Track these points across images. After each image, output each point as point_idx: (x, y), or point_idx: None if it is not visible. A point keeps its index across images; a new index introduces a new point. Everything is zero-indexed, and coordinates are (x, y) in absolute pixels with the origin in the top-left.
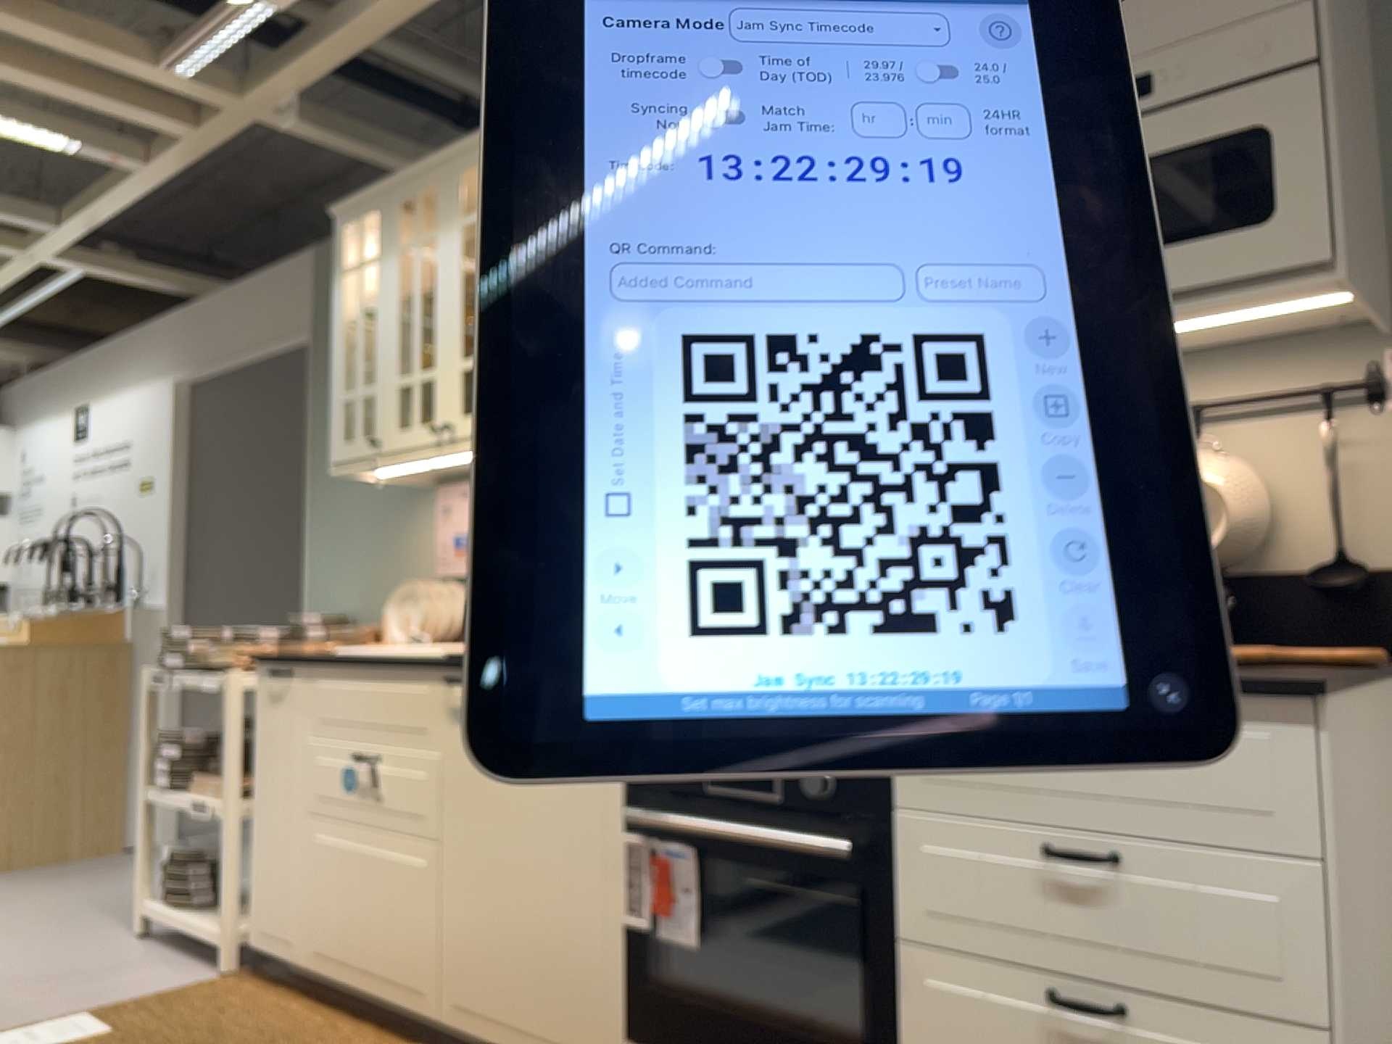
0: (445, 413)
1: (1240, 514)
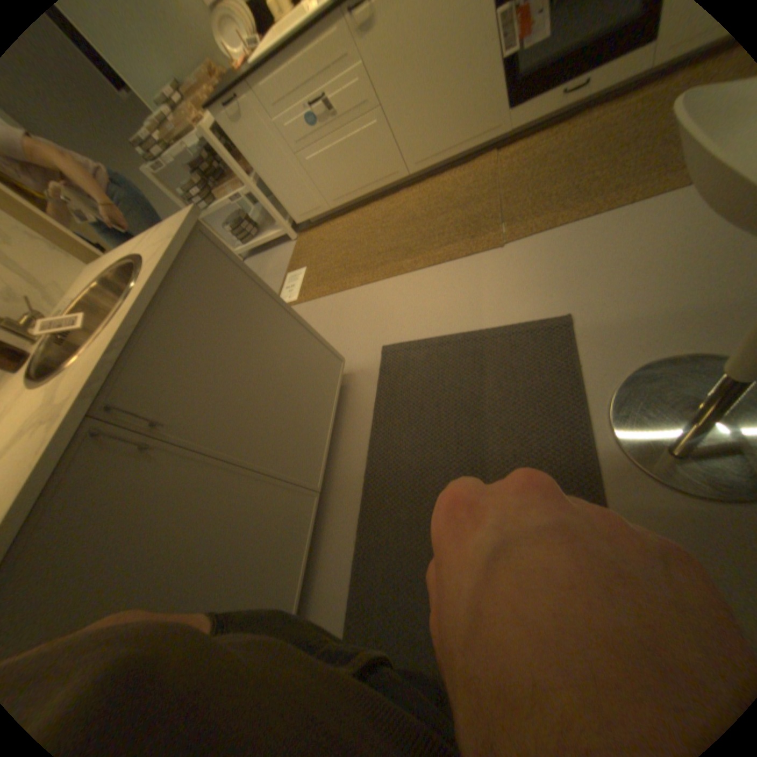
0: None
1: None
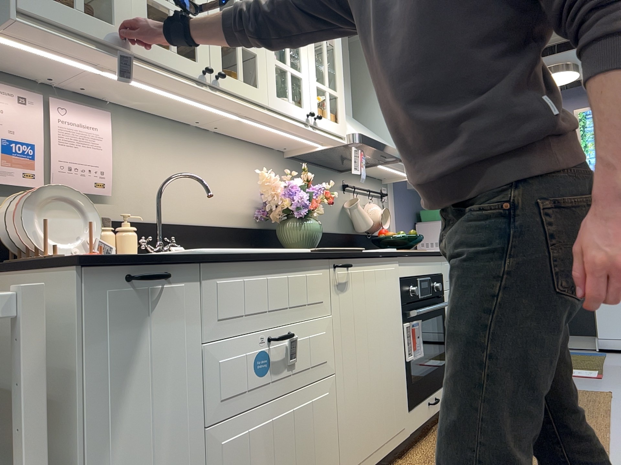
0: (208, 61)
1: (378, 220)
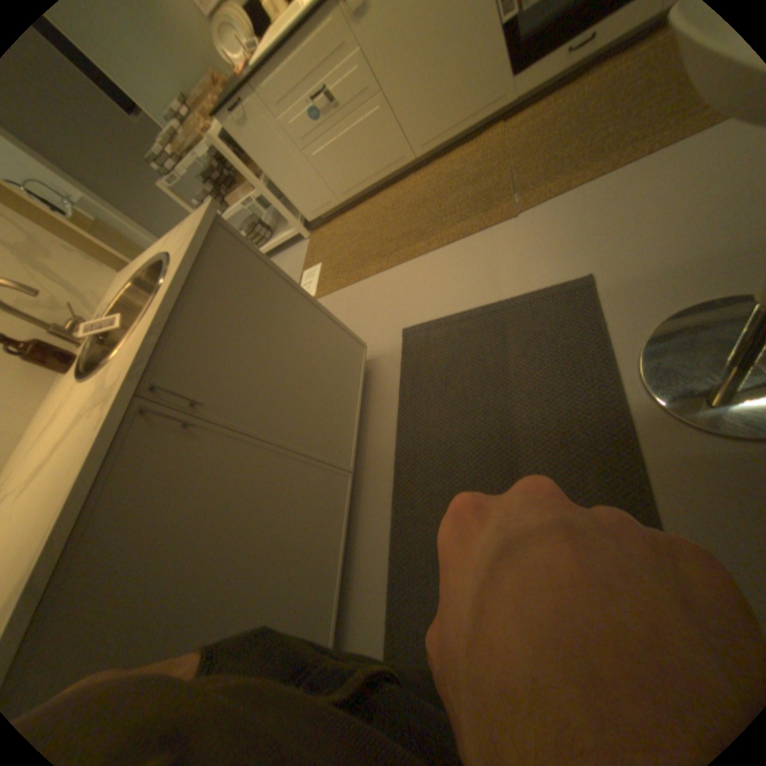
0: None
1: None
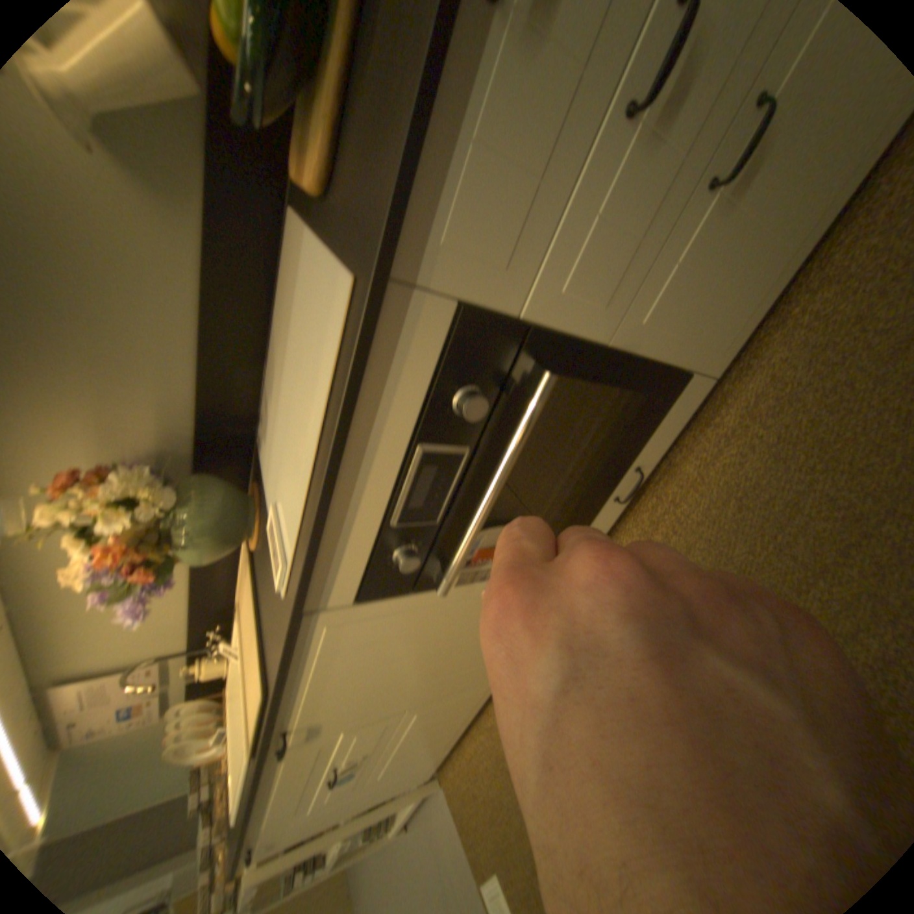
0: None
1: None
